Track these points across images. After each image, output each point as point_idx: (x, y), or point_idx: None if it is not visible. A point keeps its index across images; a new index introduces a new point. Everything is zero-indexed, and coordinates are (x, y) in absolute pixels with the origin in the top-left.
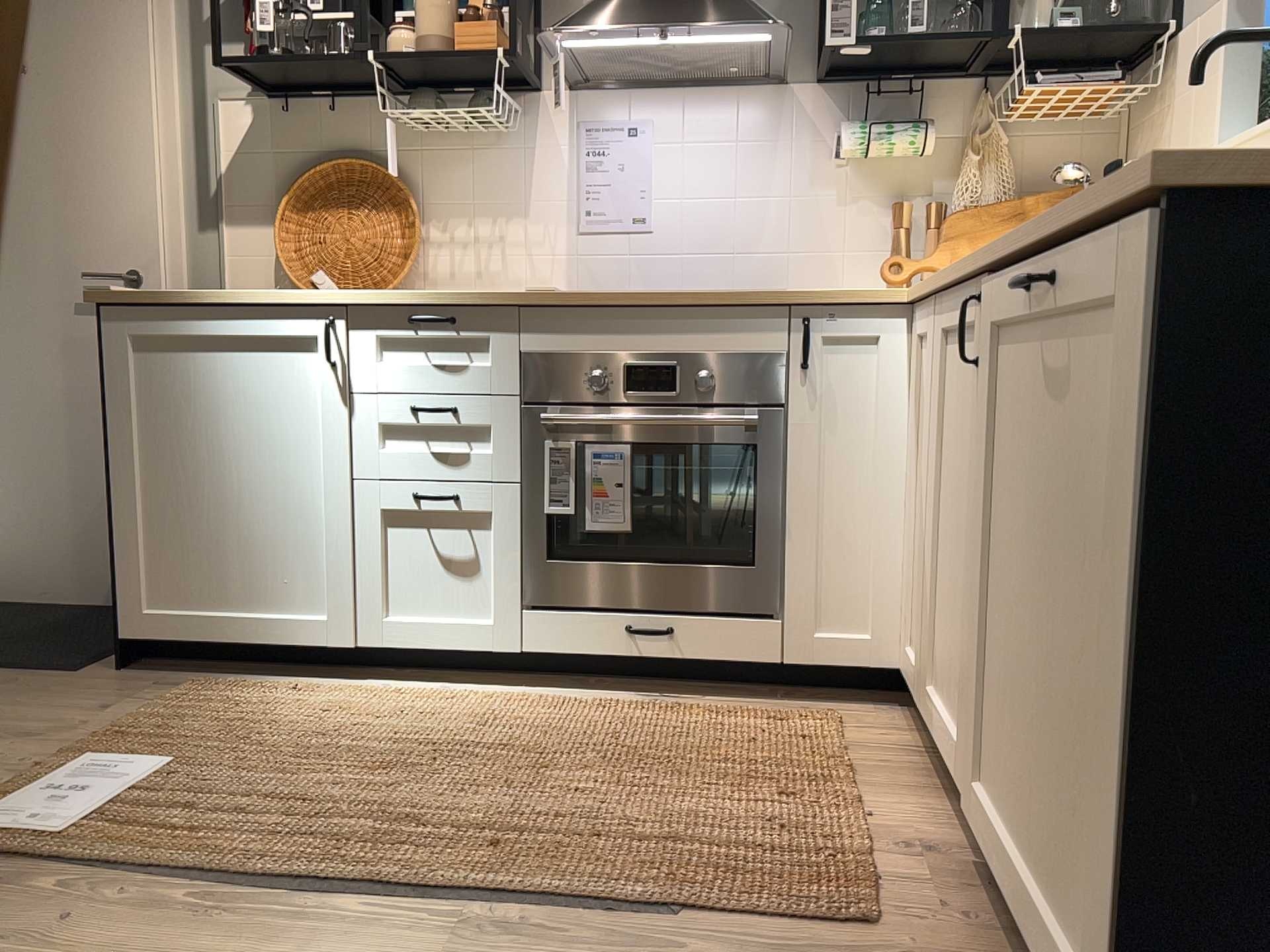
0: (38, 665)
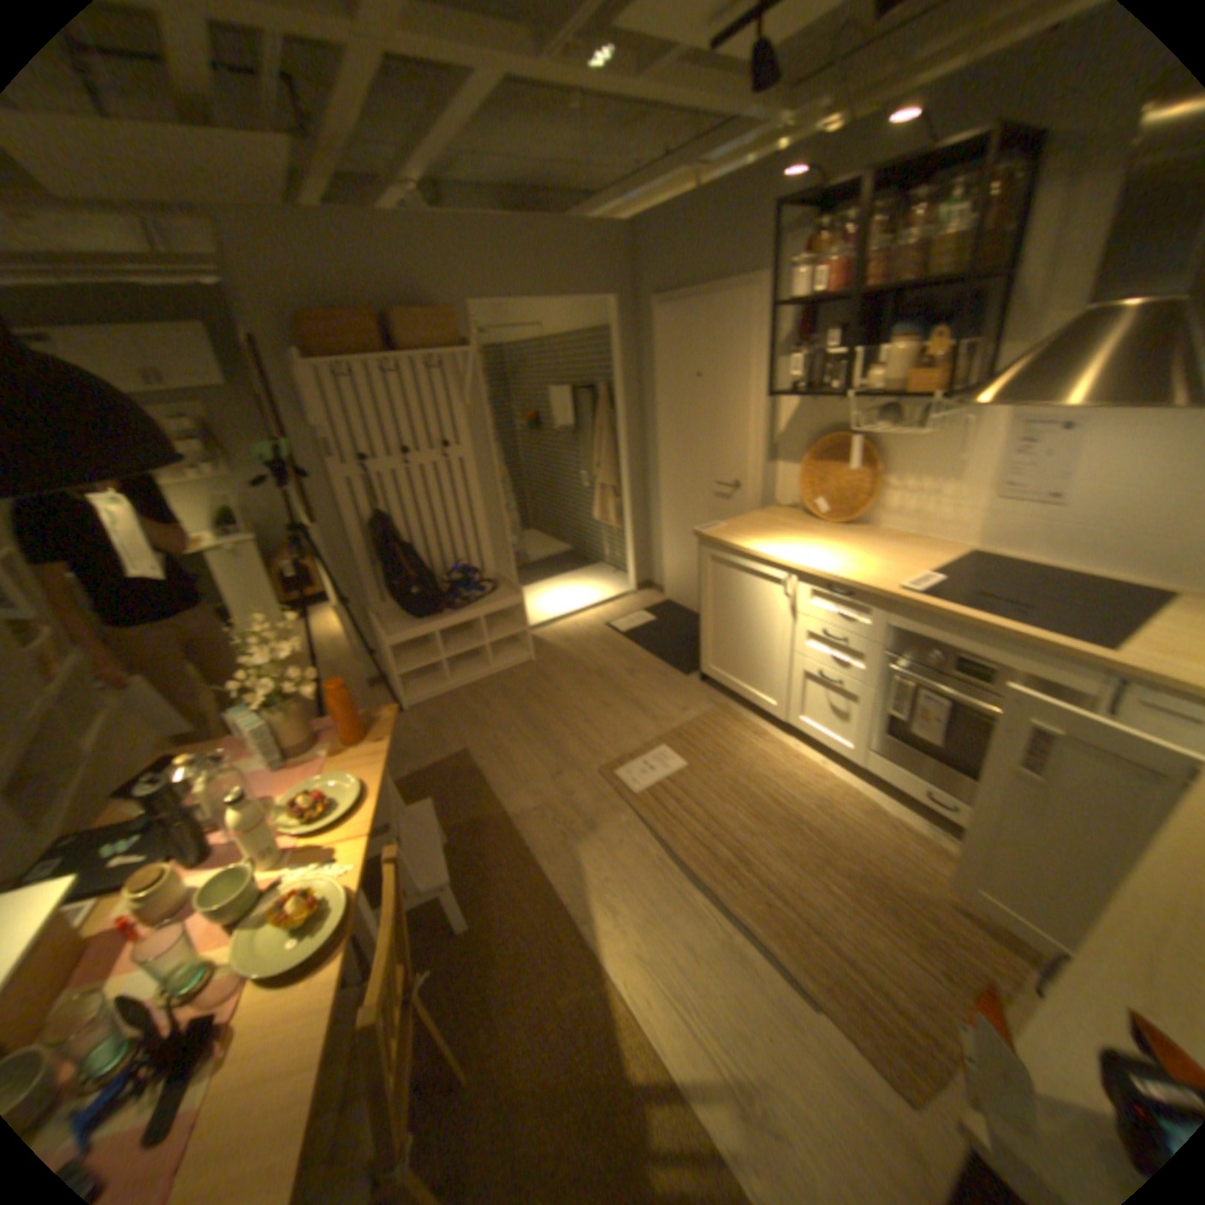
0: (677, 665)
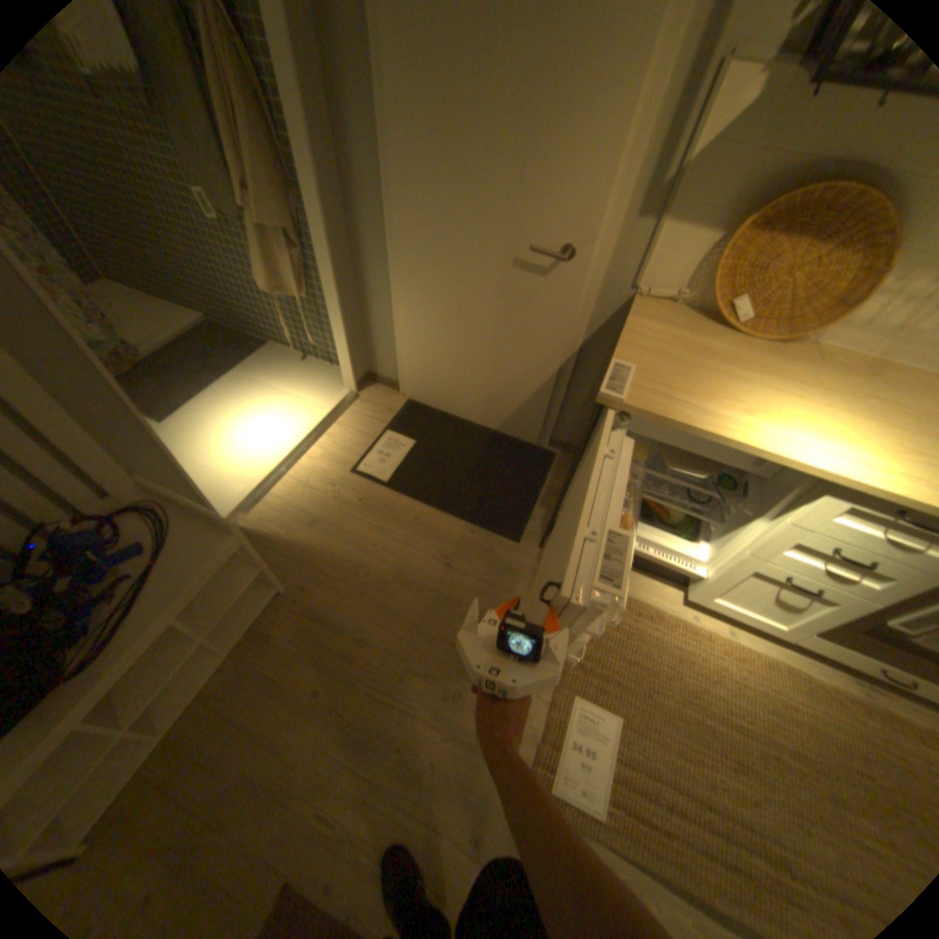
0: (496, 527)
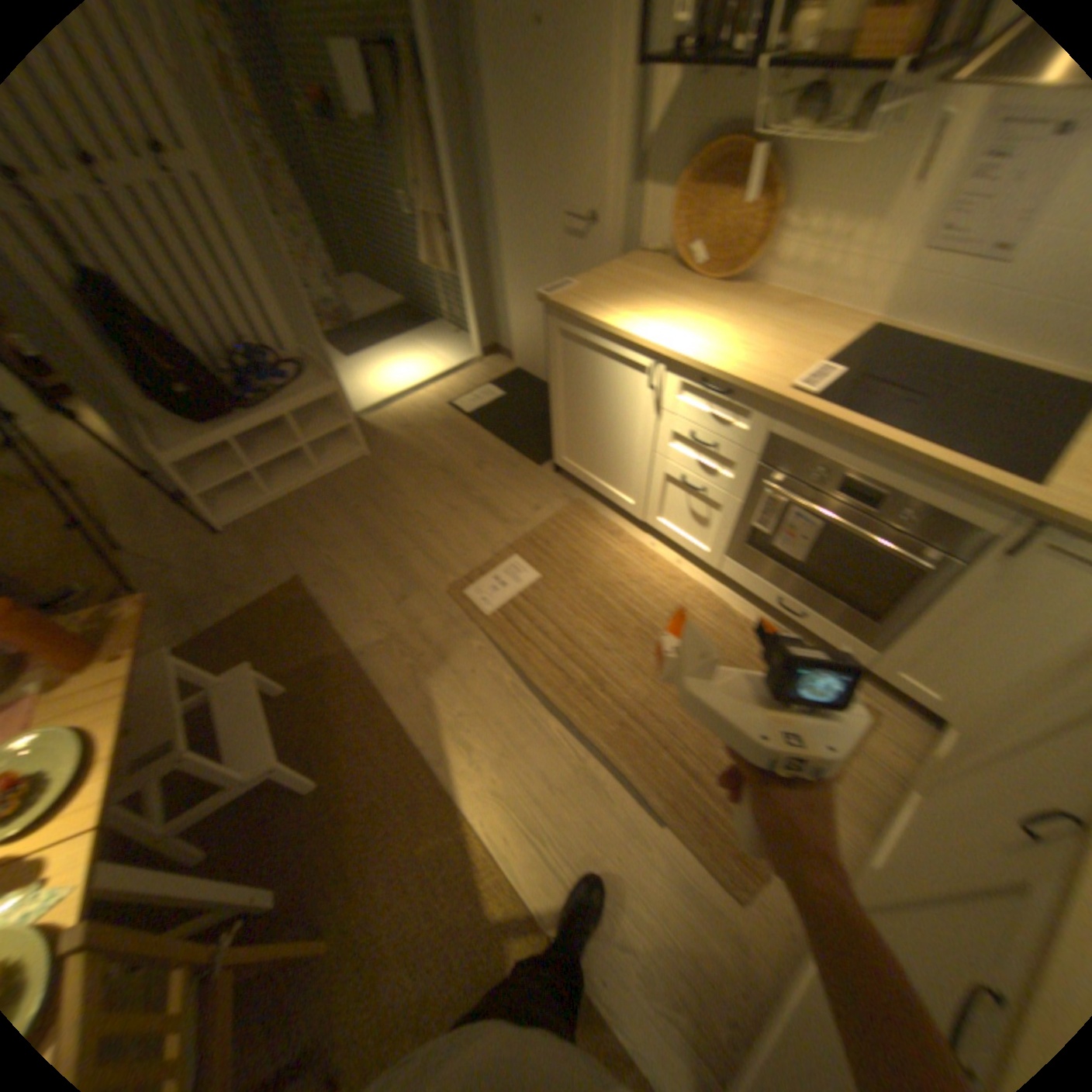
0: (530, 455)
